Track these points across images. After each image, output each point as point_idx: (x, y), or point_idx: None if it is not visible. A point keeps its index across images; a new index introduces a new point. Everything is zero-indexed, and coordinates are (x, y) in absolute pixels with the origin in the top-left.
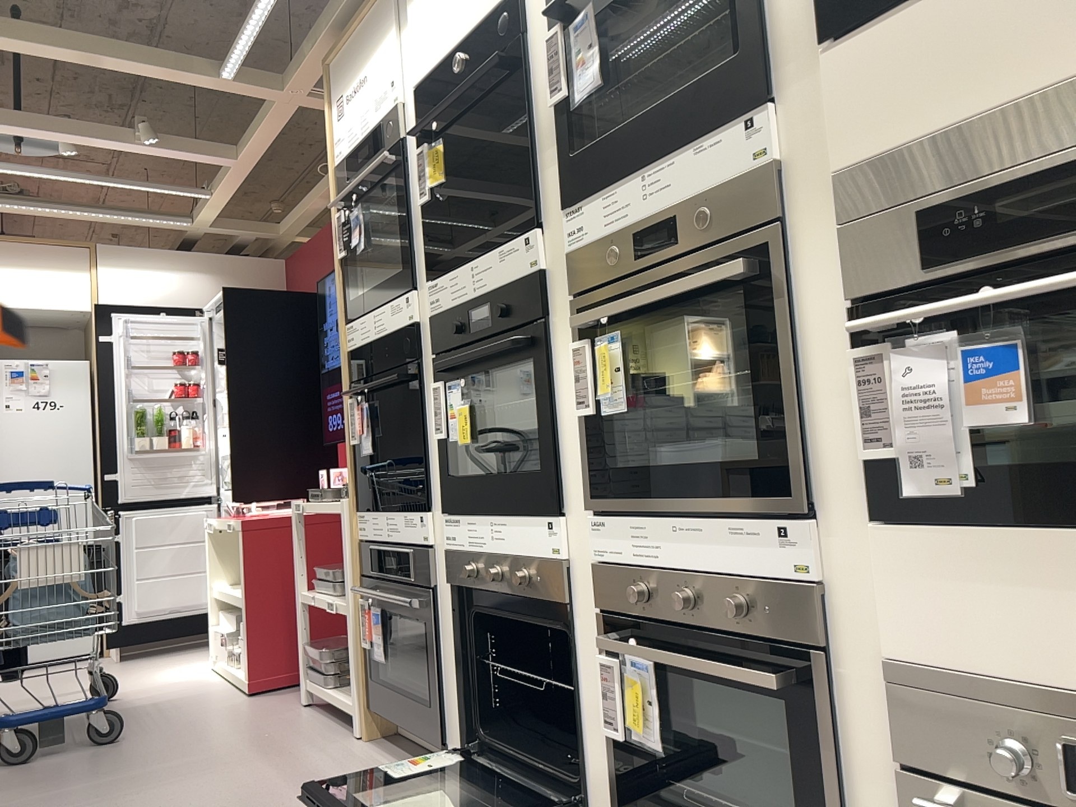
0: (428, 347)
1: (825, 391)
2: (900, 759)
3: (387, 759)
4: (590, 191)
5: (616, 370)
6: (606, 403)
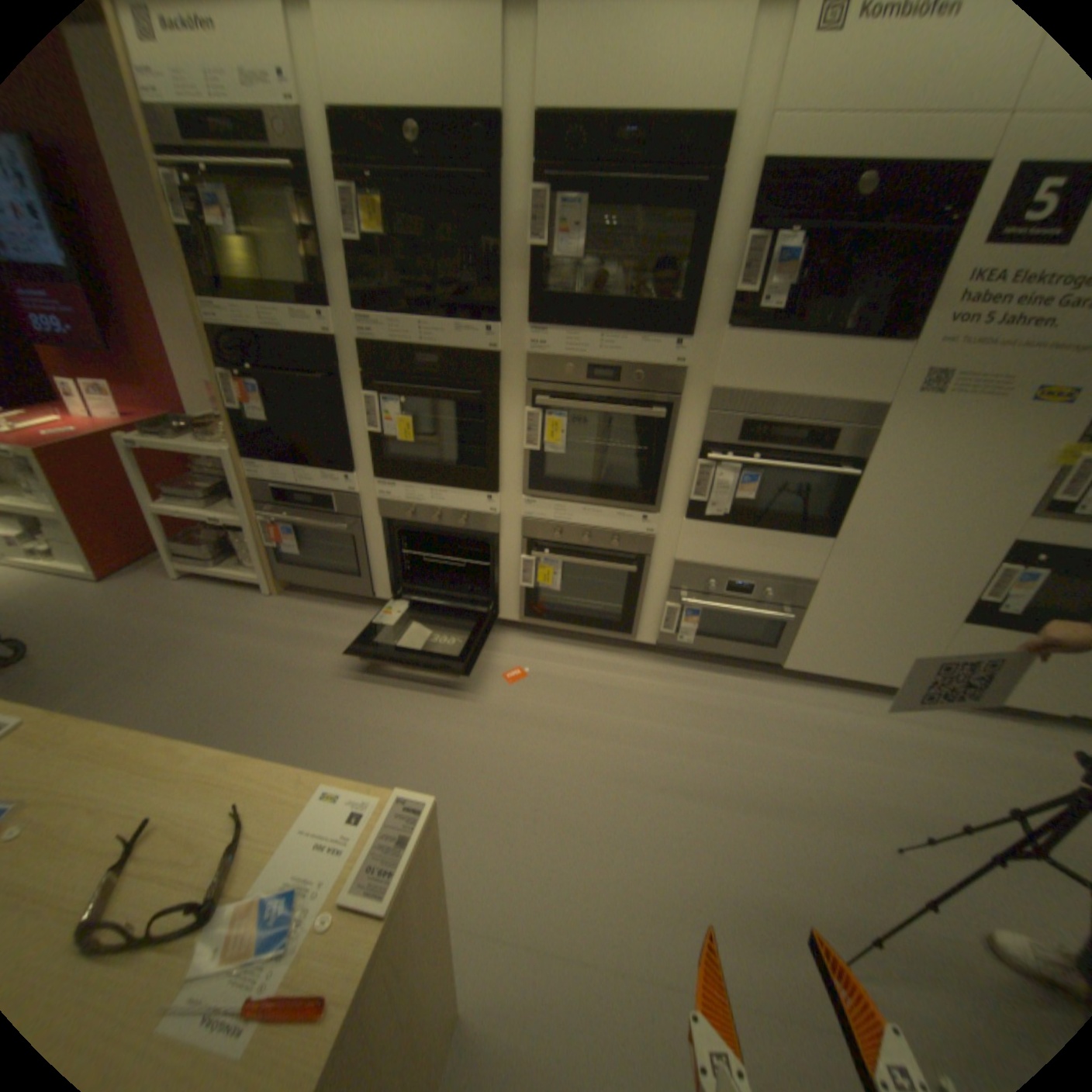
0: (349, 363)
1: (676, 471)
2: (669, 587)
3: (312, 607)
4: (556, 326)
5: (562, 436)
6: (547, 448)
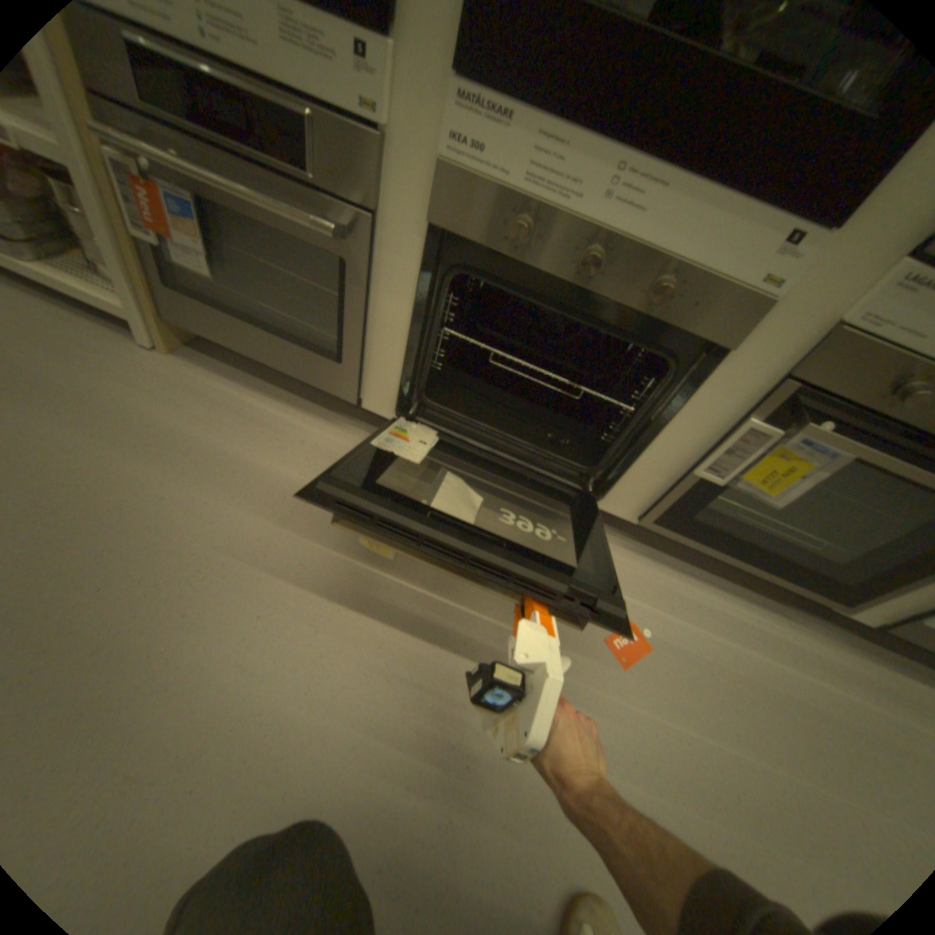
0: None
1: None
2: None
3: (236, 388)
4: None
5: None
6: None
